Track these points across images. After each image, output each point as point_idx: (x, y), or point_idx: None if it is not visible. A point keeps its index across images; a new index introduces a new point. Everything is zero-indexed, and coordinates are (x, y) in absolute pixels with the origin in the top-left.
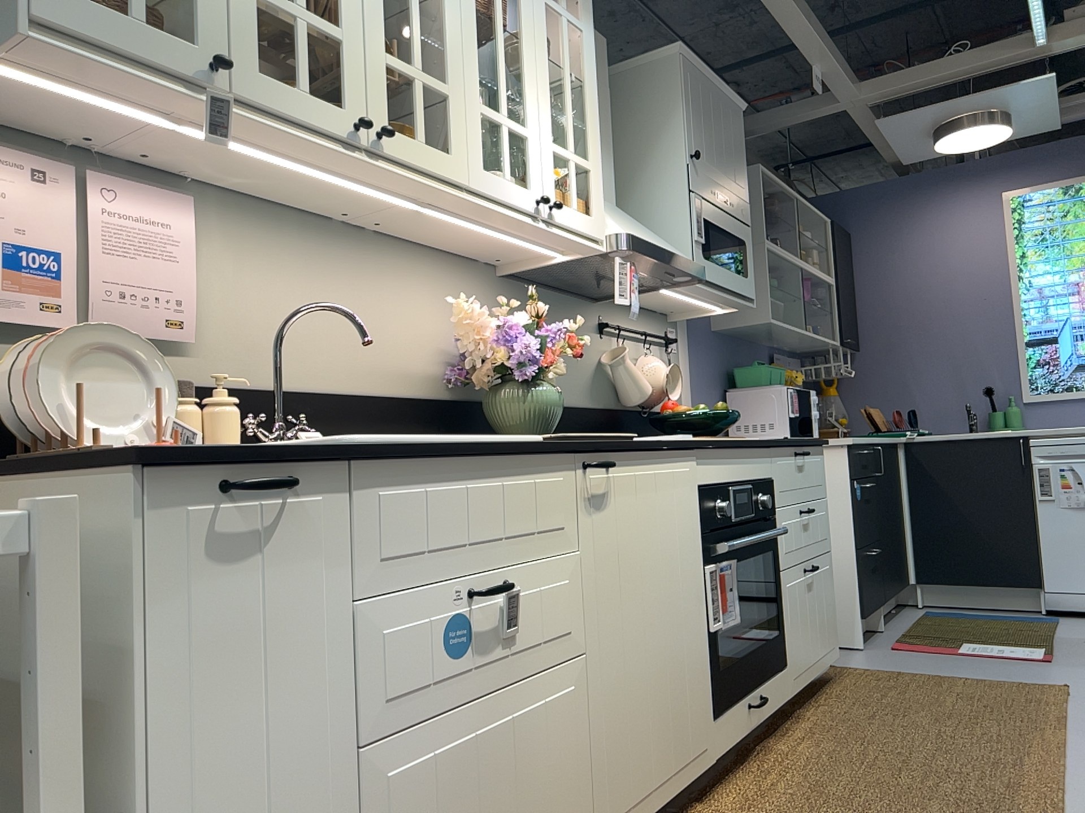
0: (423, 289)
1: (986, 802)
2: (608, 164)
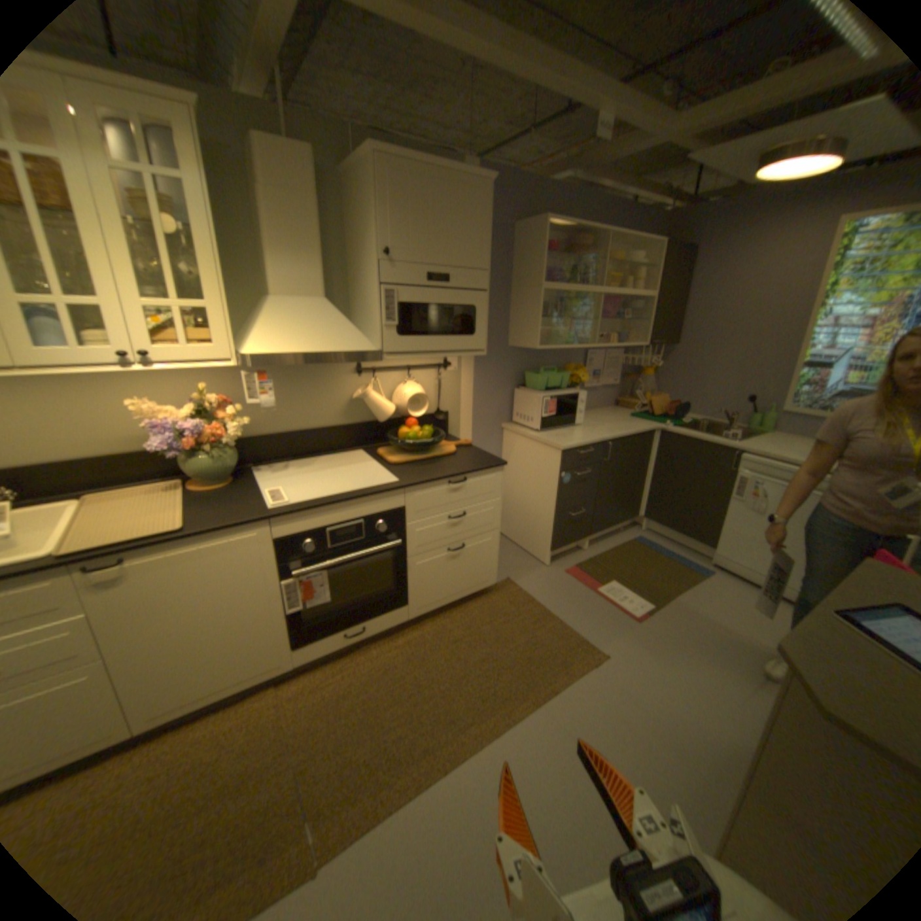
0: (143, 382)
1: (393, 760)
2: (309, 265)
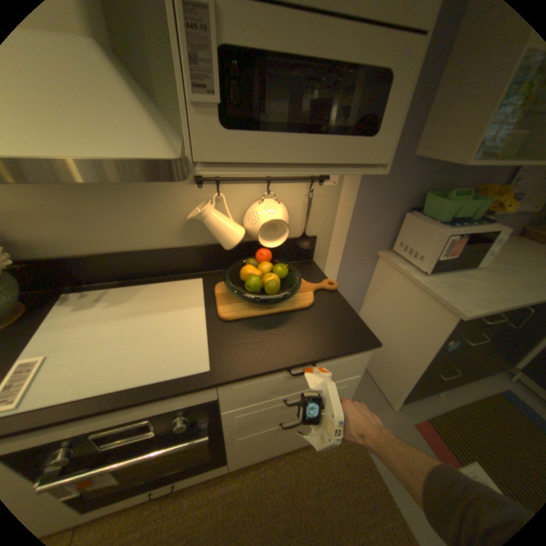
0: None
1: None
2: None
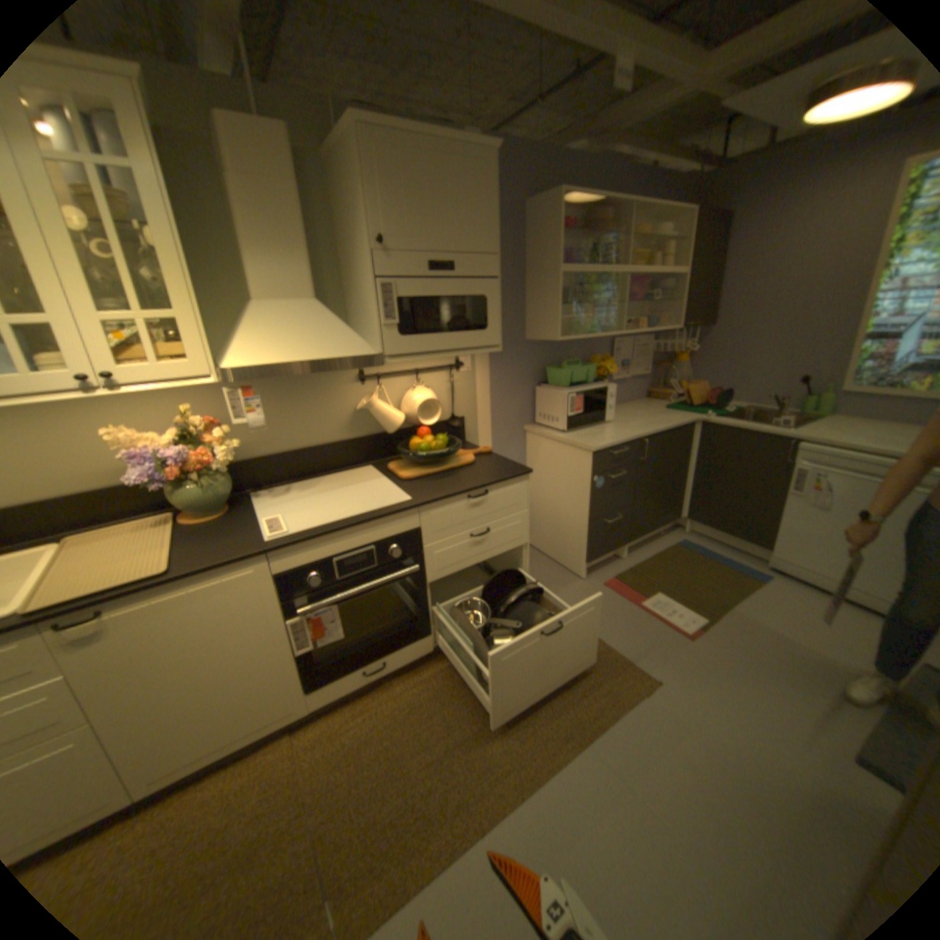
0: (120, 408)
1: (423, 820)
2: (294, 262)
